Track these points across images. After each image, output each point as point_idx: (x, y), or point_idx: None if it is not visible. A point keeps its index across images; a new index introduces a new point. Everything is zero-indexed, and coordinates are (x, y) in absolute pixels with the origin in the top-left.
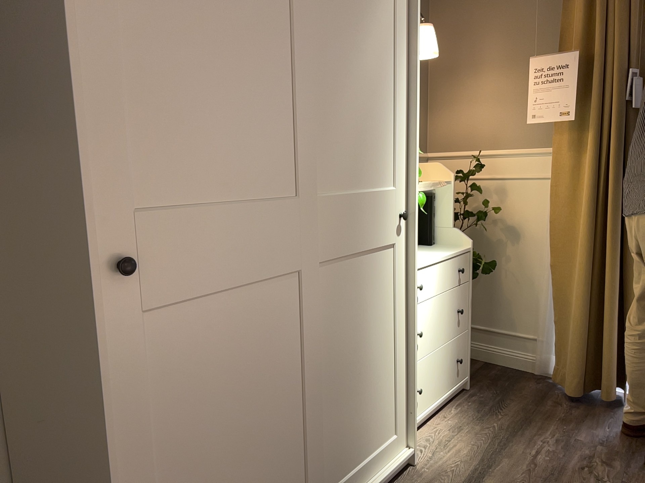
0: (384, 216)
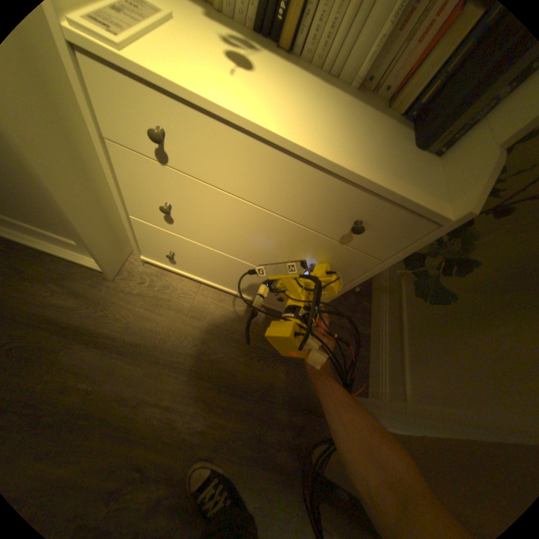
0: None
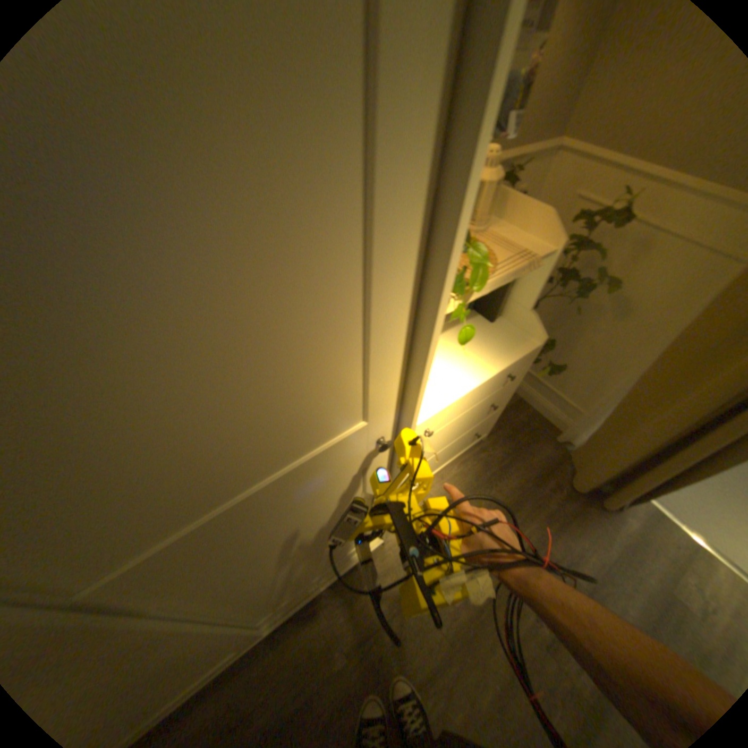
0: (332, 467)
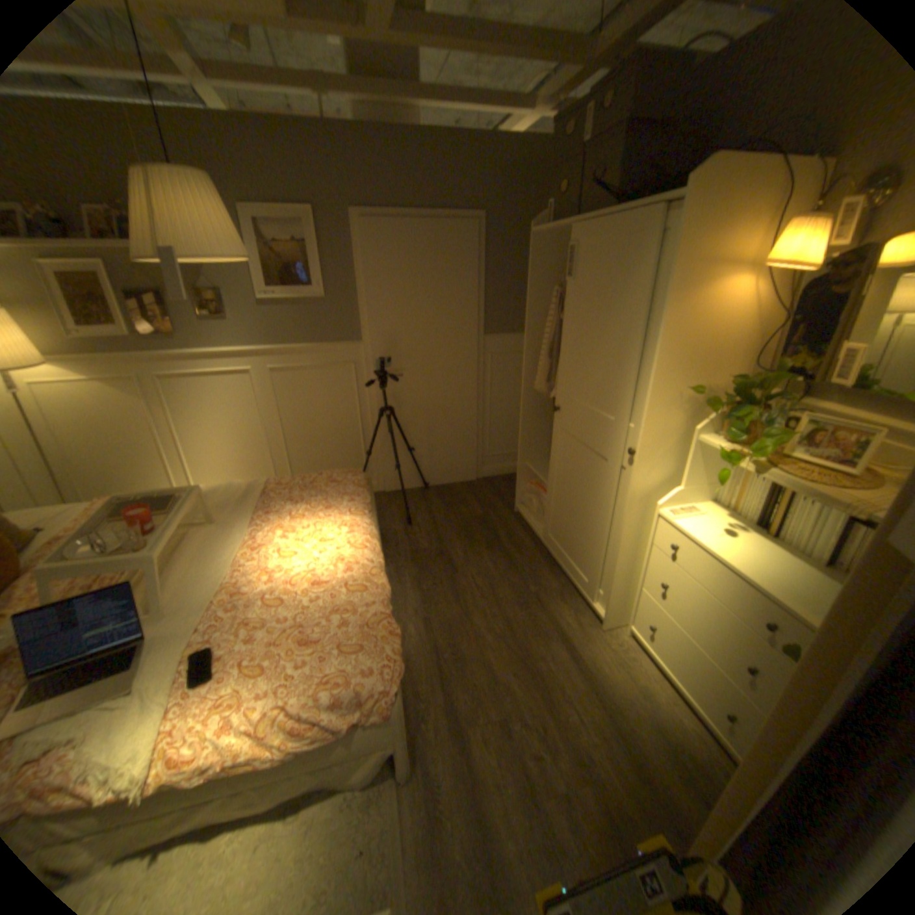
0: (619, 440)
